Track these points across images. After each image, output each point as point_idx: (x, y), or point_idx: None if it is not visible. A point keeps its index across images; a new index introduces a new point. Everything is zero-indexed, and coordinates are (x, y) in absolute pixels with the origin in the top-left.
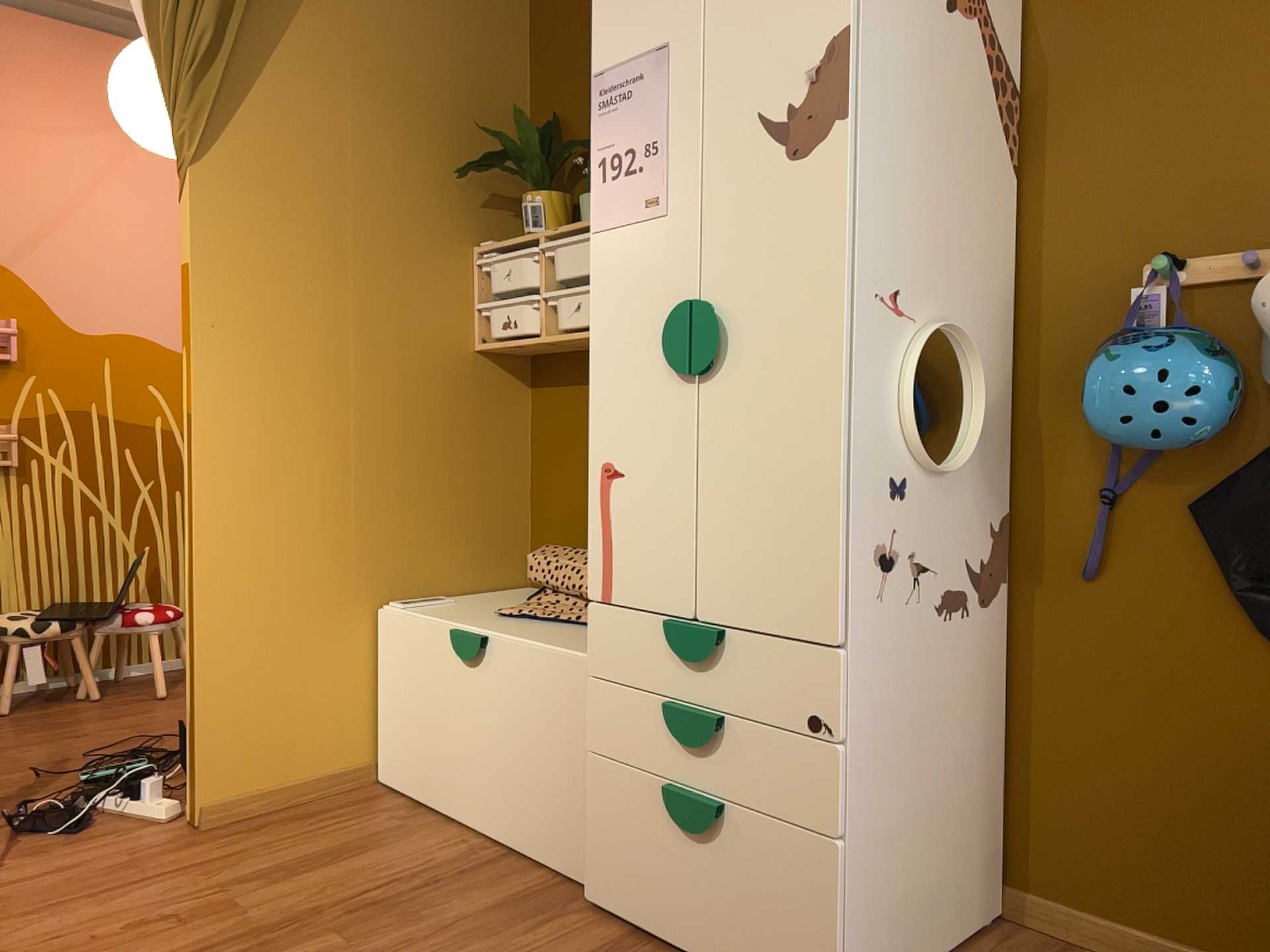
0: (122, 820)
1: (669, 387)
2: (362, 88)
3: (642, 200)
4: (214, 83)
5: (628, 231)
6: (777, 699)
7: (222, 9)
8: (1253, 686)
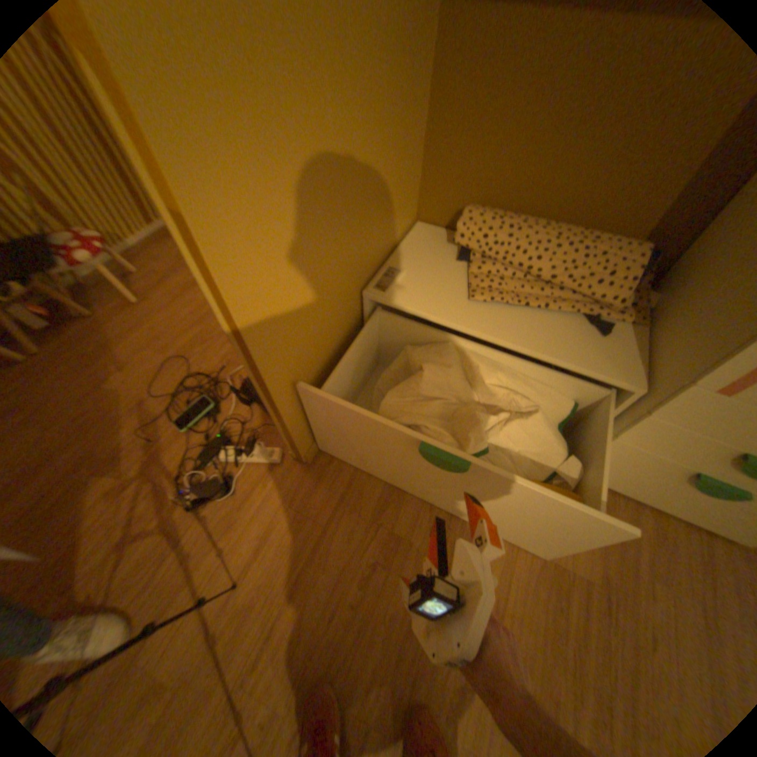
0: (250, 467)
1: None
2: None
3: None
4: None
5: None
6: None
7: None
8: None
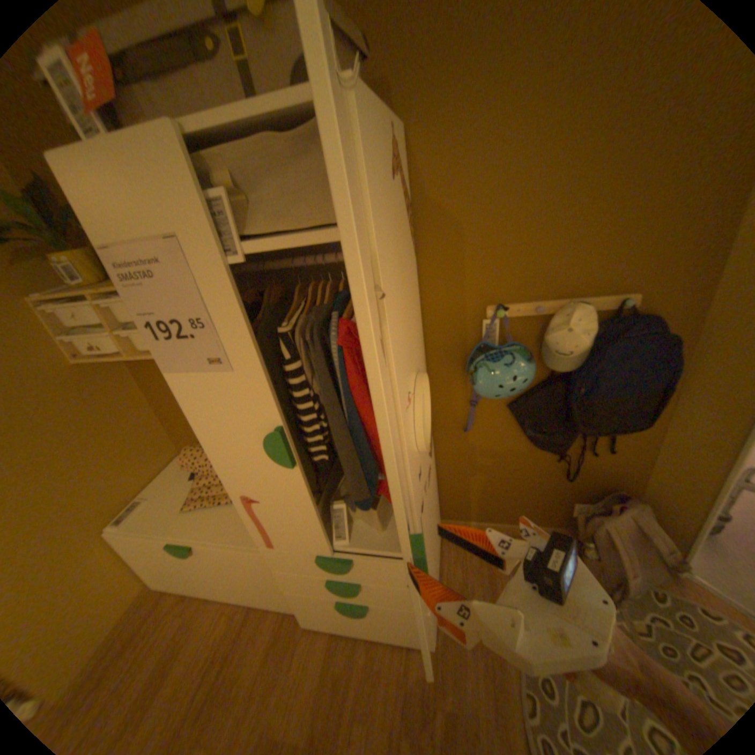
0: None
1: (277, 468)
2: None
3: (204, 359)
4: None
5: (200, 377)
6: (388, 580)
7: None
8: (528, 458)
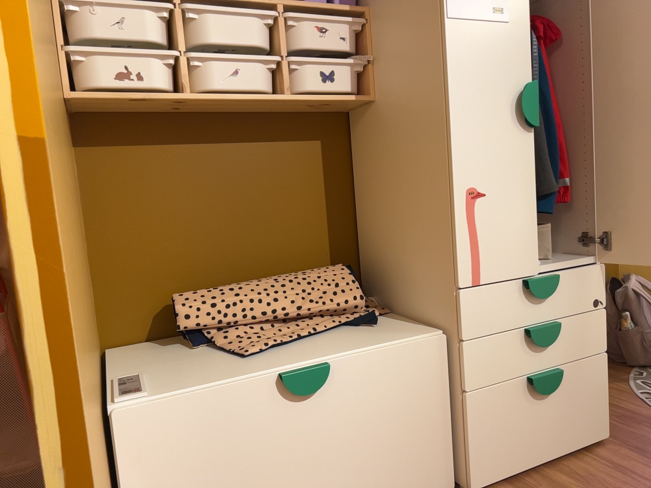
0: None
1: (516, 135)
2: None
3: (490, 7)
4: None
5: (479, 25)
6: (580, 298)
7: None
8: None
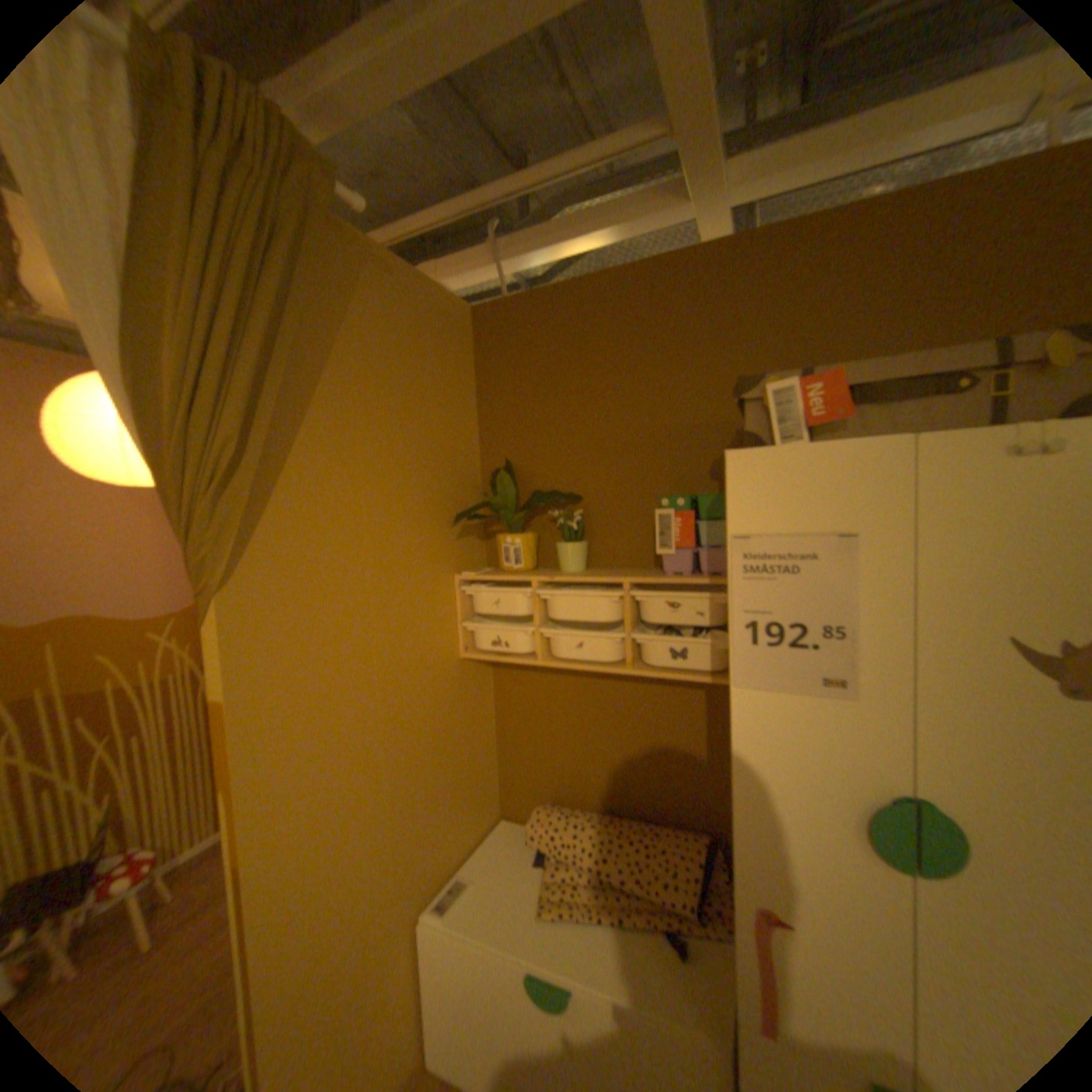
0: None
1: (867, 869)
2: (370, 460)
3: (819, 677)
4: (233, 493)
5: (795, 700)
6: None
7: (241, 411)
8: None
